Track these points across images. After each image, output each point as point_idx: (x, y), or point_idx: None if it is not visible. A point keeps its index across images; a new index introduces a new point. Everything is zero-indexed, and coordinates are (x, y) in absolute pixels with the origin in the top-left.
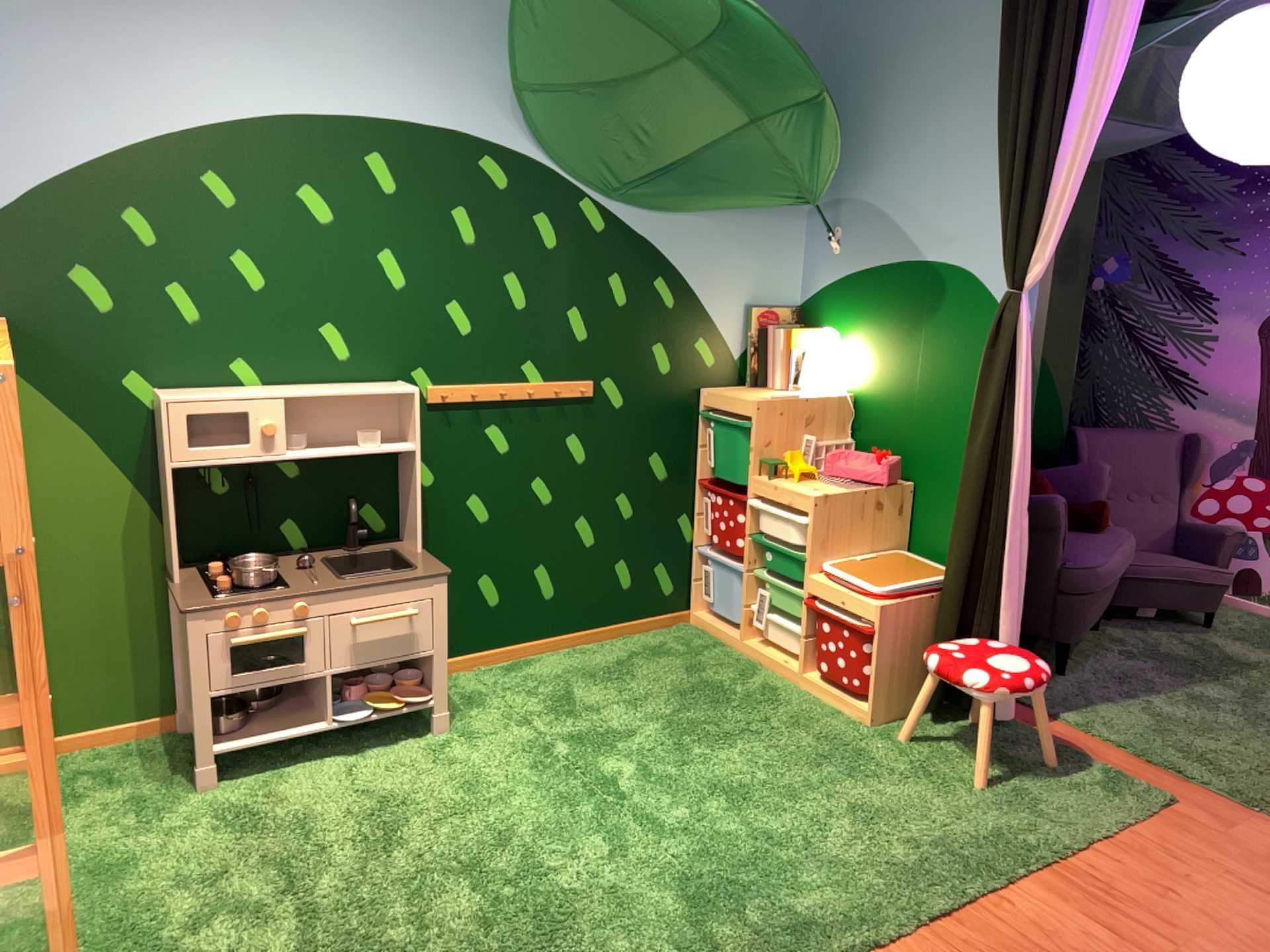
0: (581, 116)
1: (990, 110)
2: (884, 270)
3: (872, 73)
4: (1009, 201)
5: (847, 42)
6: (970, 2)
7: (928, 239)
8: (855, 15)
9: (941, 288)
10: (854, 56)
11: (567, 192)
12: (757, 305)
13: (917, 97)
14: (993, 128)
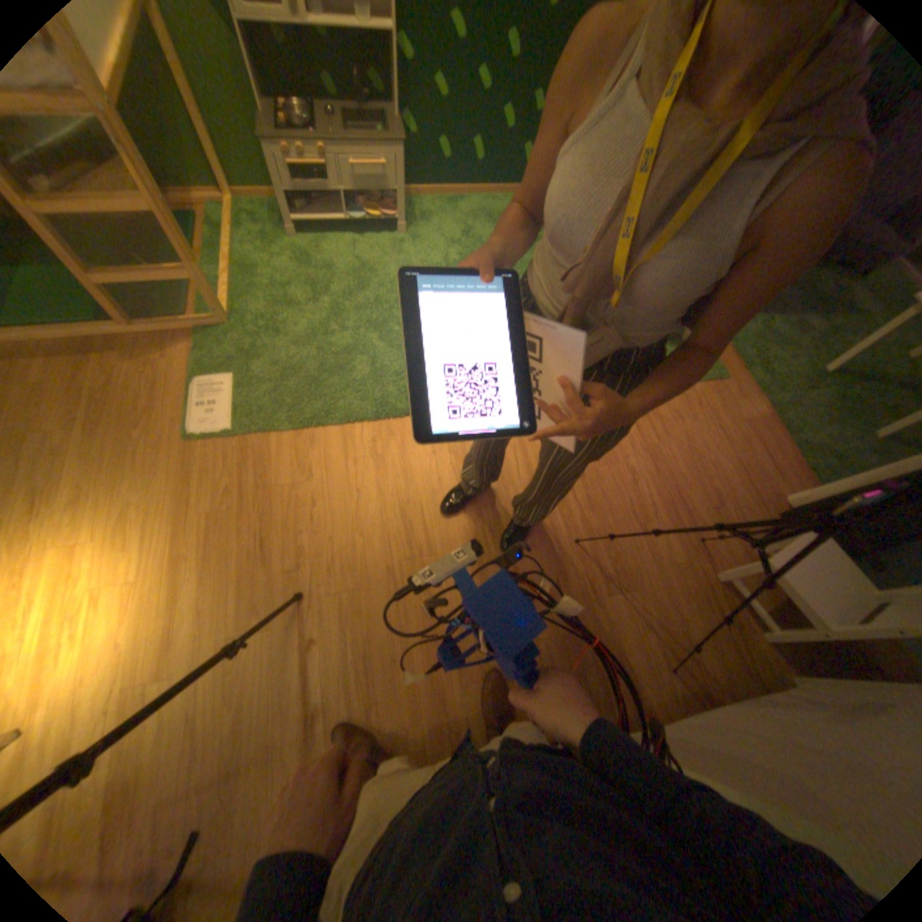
0: None
1: None
2: None
3: None
4: None
5: None
6: None
7: None
8: None
9: None
10: None
11: None
12: None
13: None
14: None
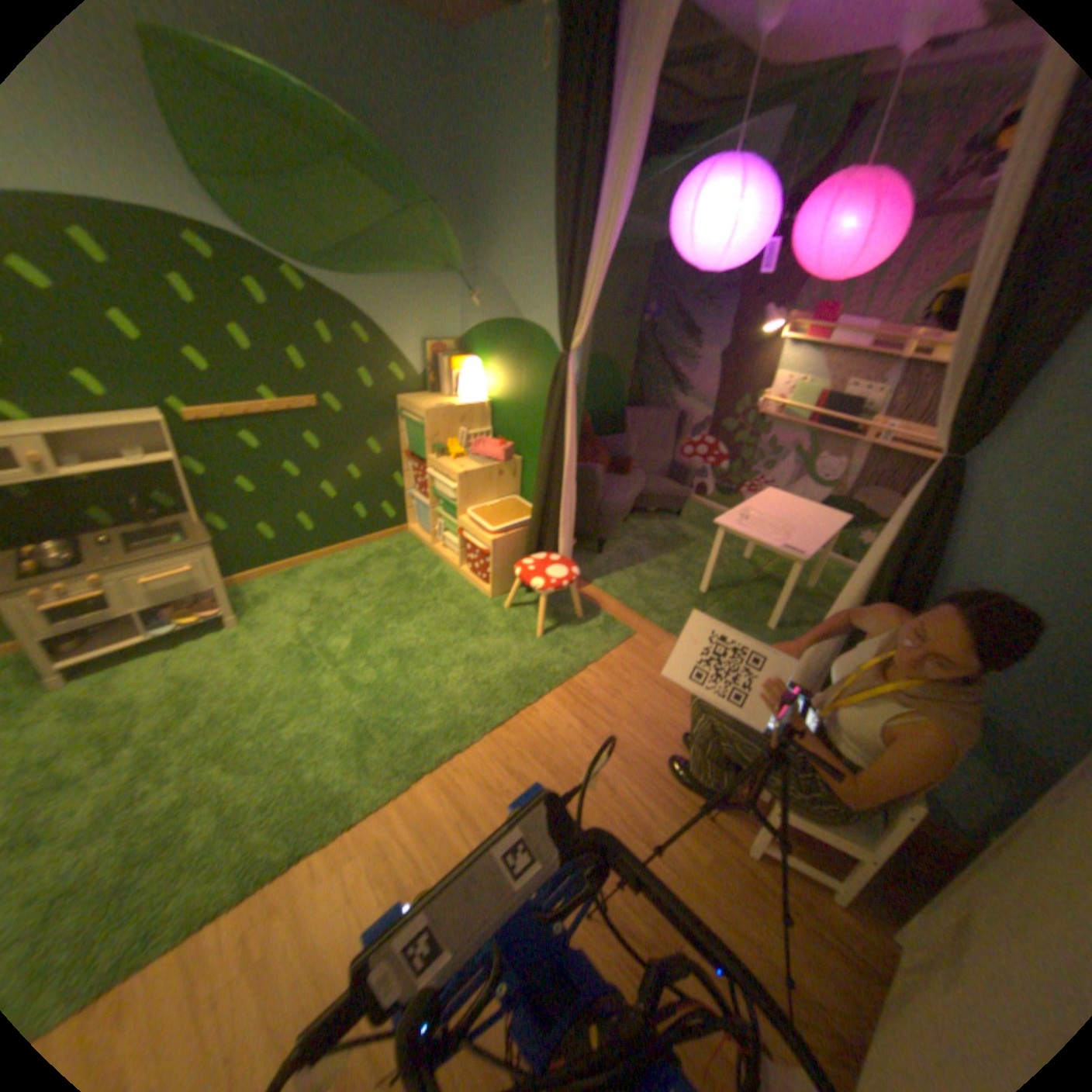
0: (257, 194)
1: (555, 214)
2: (505, 321)
3: (492, 168)
4: (566, 287)
5: (476, 139)
6: (550, 117)
7: (528, 304)
8: (479, 116)
9: (535, 339)
10: (481, 151)
11: (264, 258)
12: (432, 339)
13: (519, 193)
14: (557, 230)
